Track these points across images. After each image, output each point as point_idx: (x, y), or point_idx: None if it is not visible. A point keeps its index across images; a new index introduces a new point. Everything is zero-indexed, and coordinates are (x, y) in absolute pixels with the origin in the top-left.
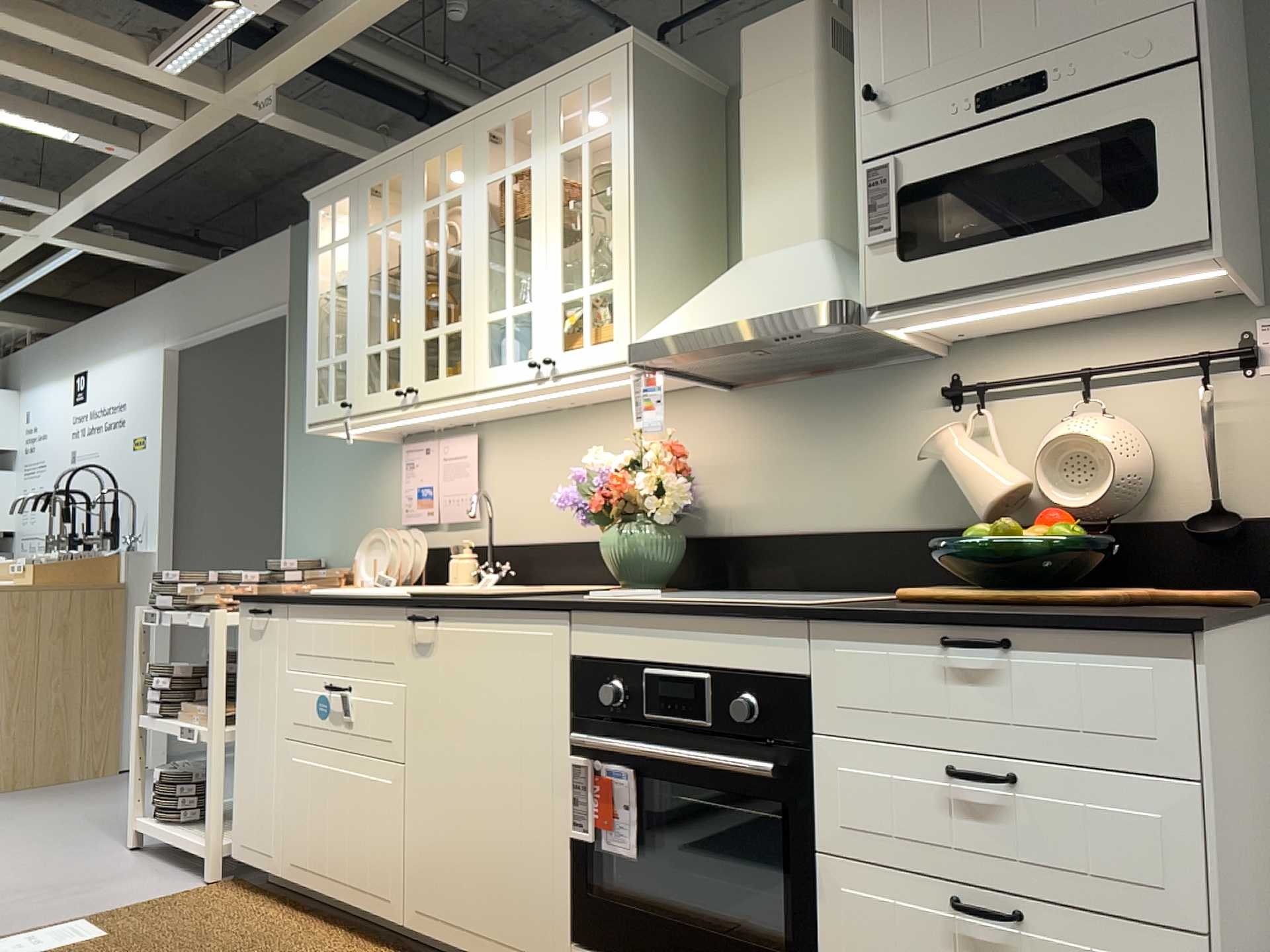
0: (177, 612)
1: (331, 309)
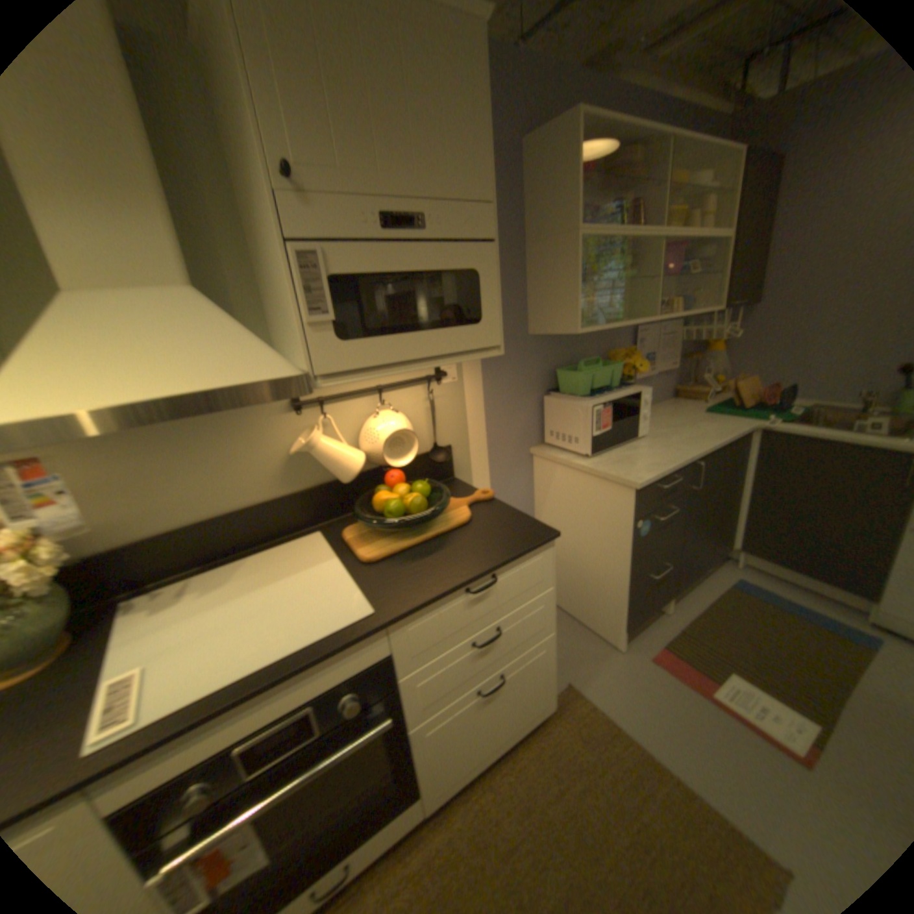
0: None
1: None
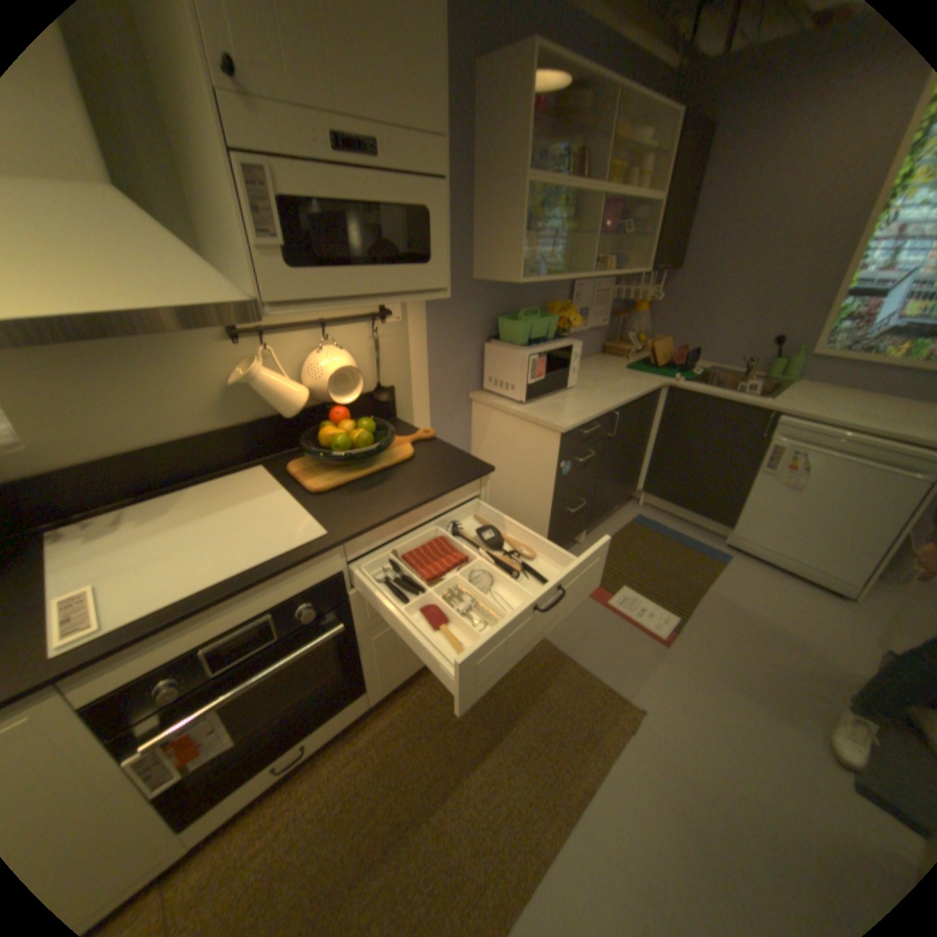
0: None
1: None
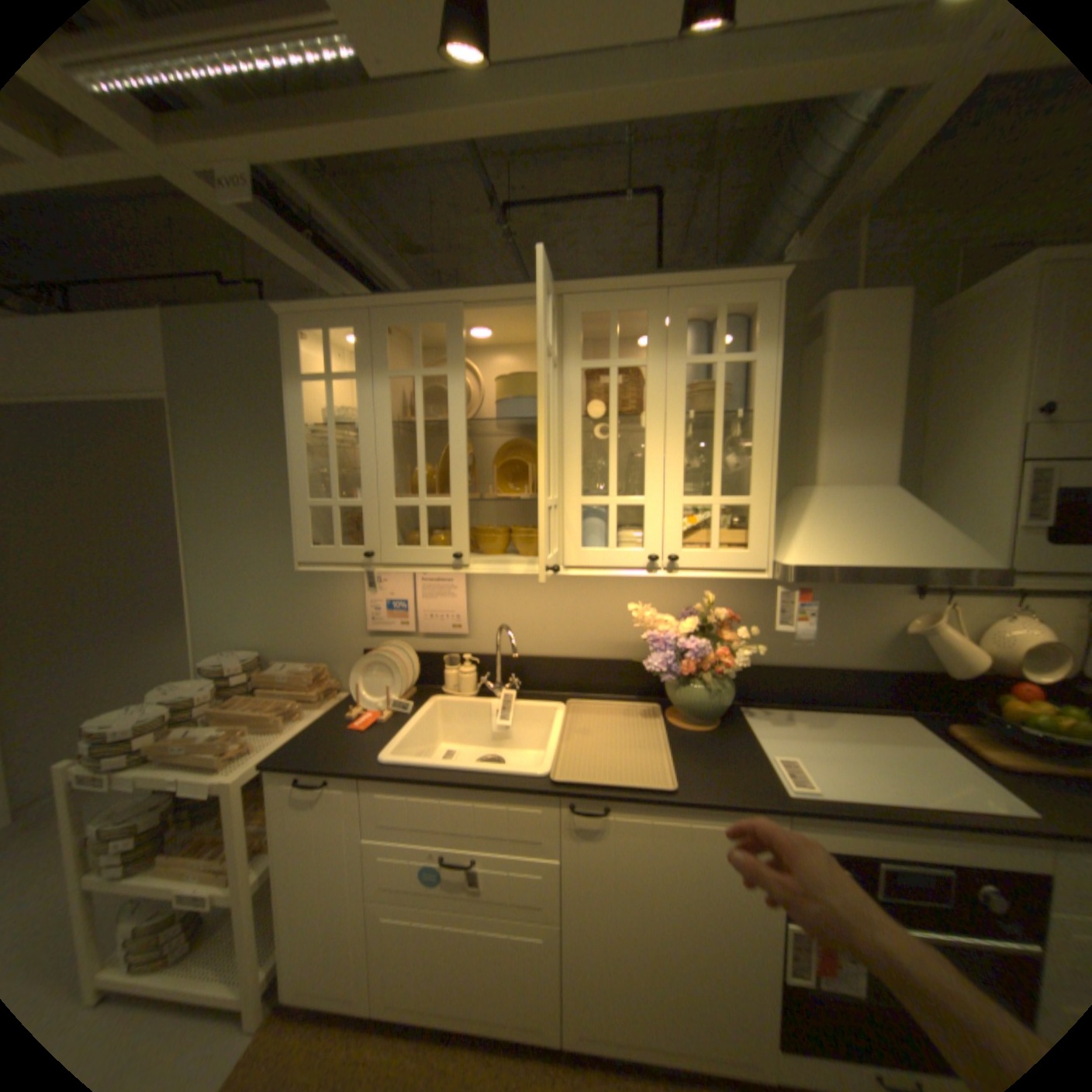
0: (138, 773)
1: (332, 448)
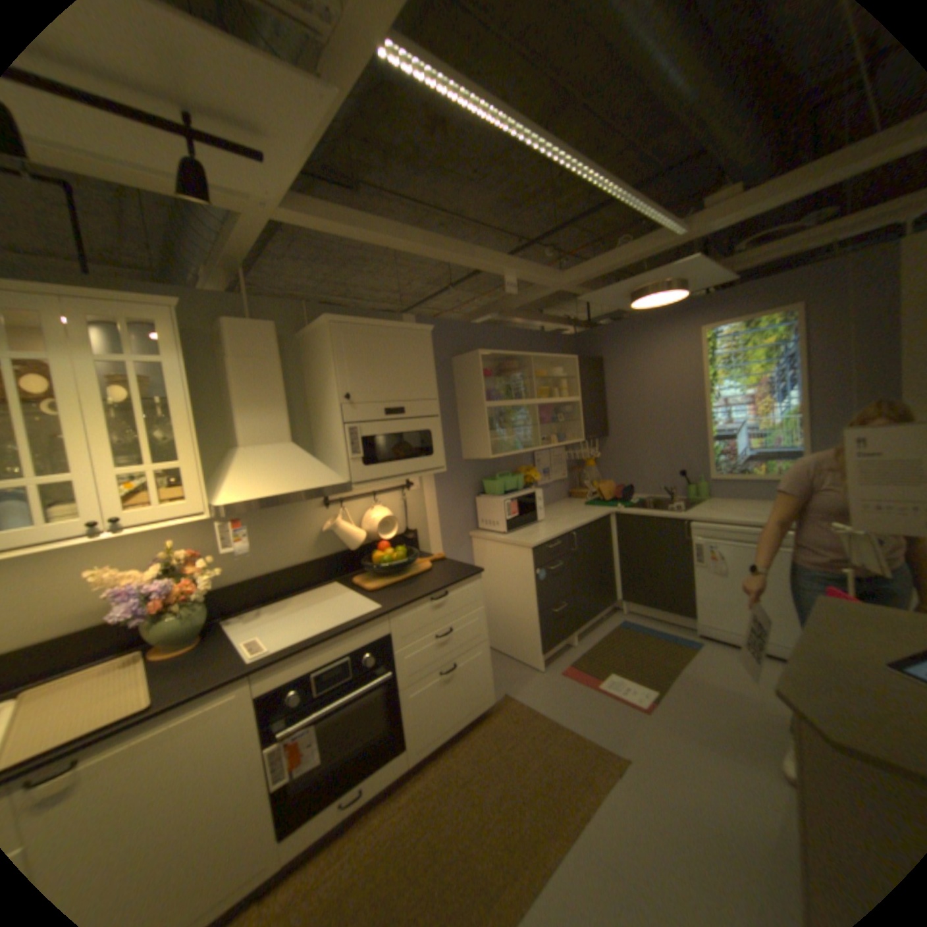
0: None
1: None
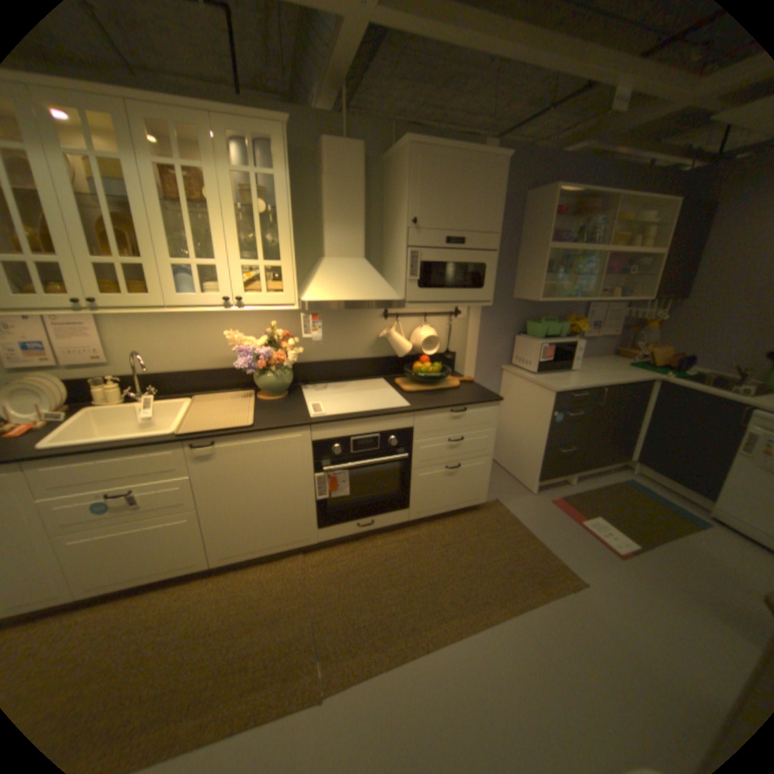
0: None
1: None
